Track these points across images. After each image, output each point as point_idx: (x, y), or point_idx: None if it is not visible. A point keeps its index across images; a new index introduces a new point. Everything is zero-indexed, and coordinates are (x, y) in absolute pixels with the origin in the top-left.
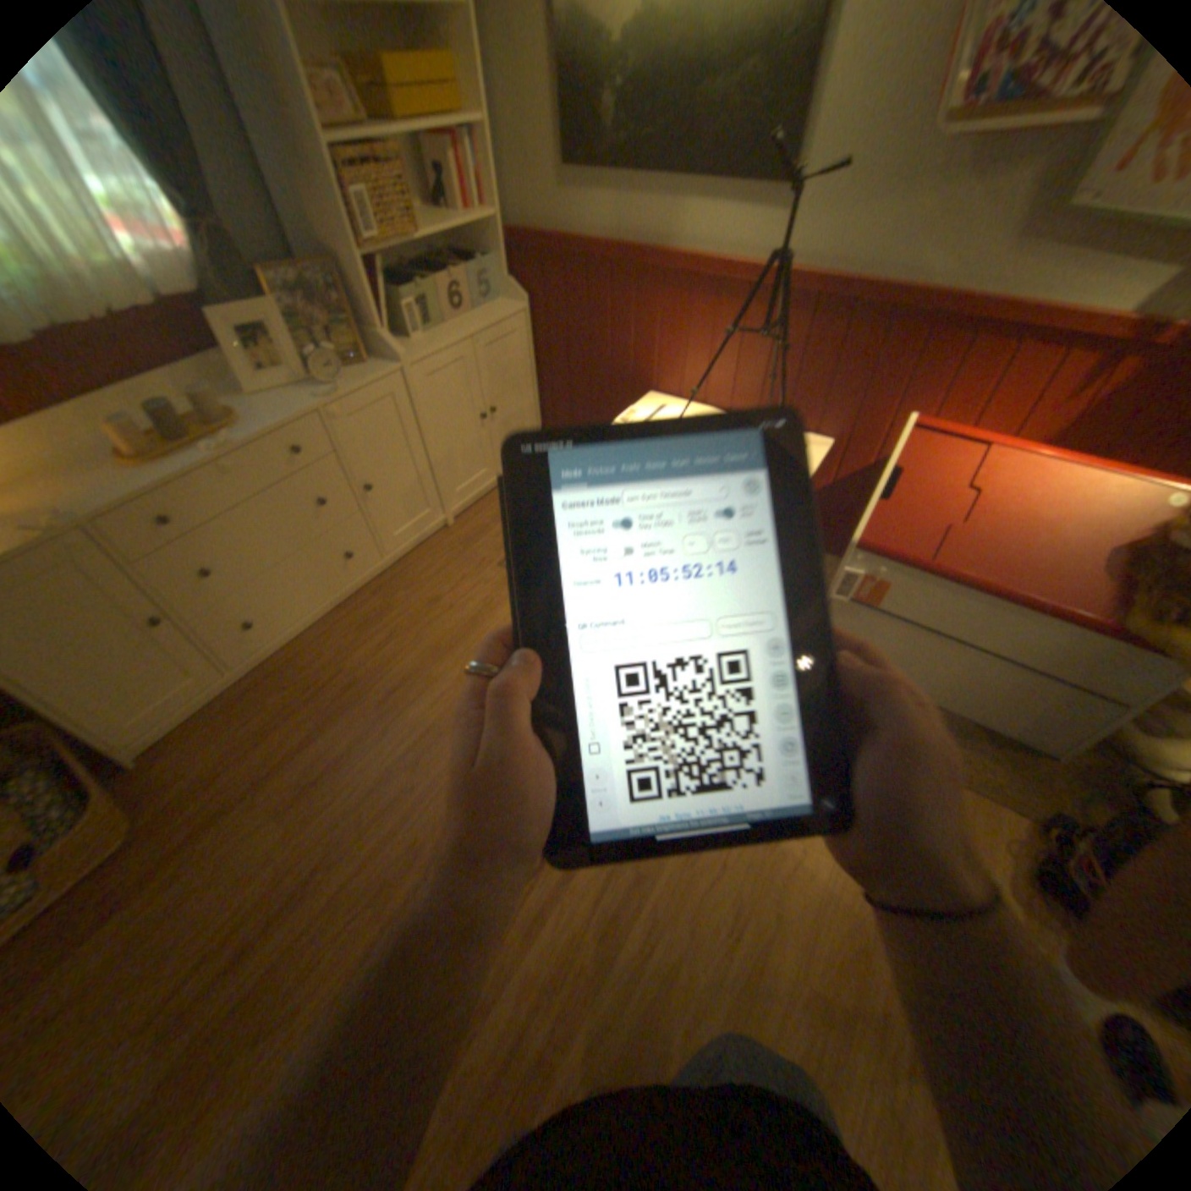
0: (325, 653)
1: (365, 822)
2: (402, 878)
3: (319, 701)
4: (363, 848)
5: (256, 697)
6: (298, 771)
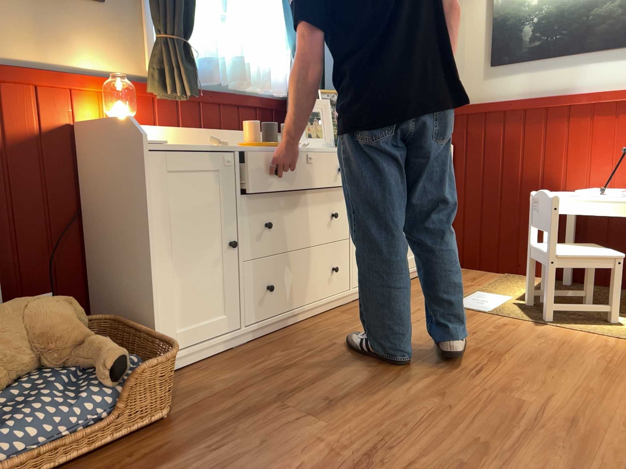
0: (314, 336)
1: (412, 425)
2: (482, 464)
3: (322, 357)
4: (421, 441)
5: (261, 353)
6: (321, 392)
